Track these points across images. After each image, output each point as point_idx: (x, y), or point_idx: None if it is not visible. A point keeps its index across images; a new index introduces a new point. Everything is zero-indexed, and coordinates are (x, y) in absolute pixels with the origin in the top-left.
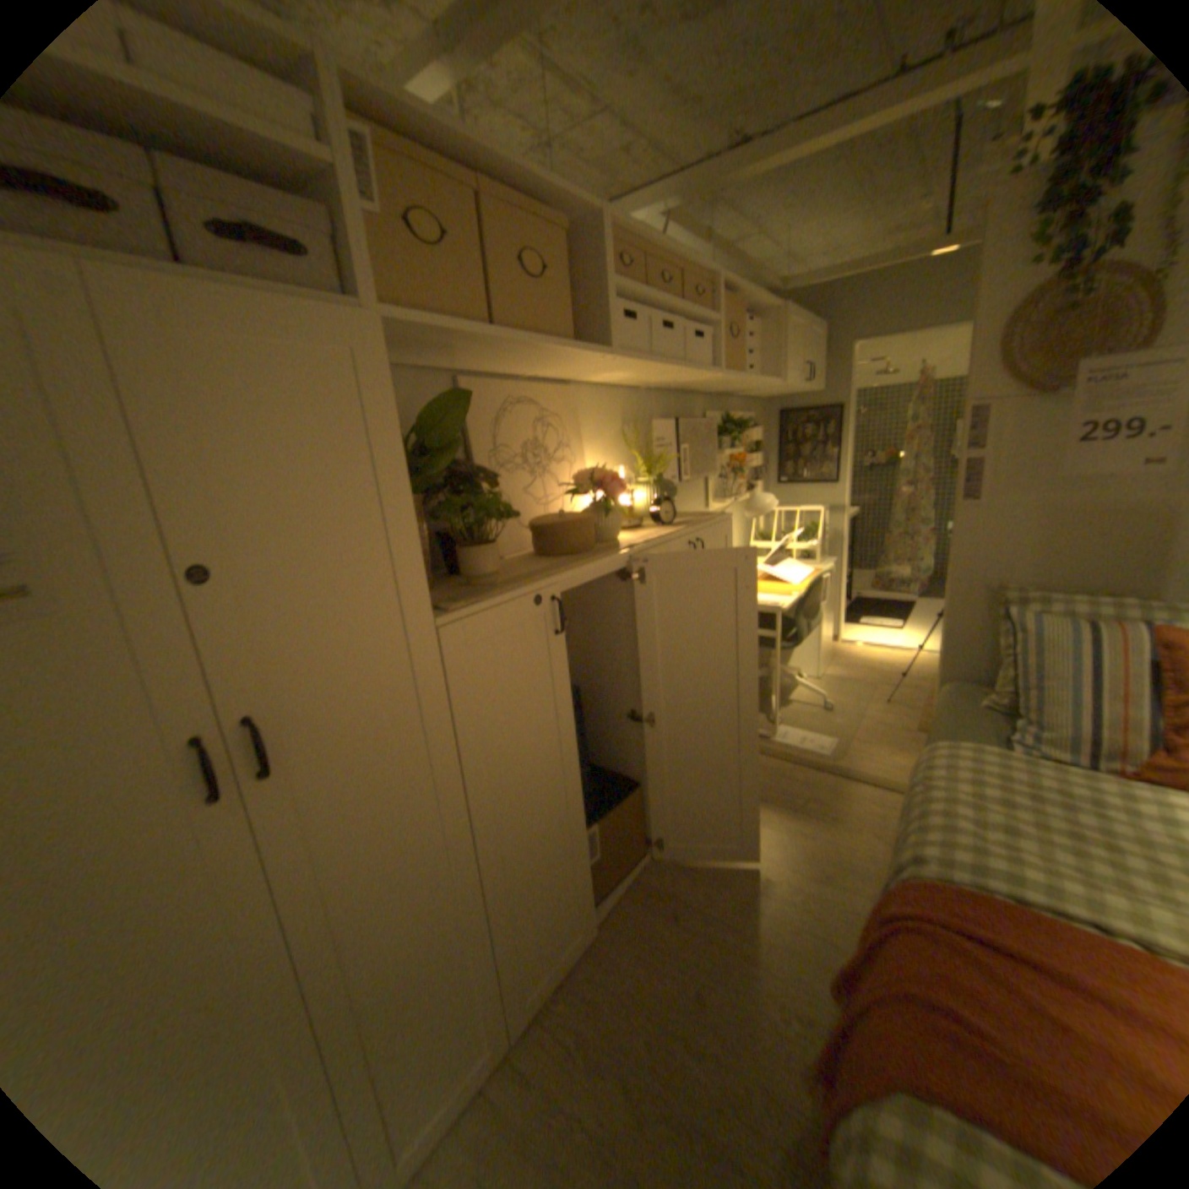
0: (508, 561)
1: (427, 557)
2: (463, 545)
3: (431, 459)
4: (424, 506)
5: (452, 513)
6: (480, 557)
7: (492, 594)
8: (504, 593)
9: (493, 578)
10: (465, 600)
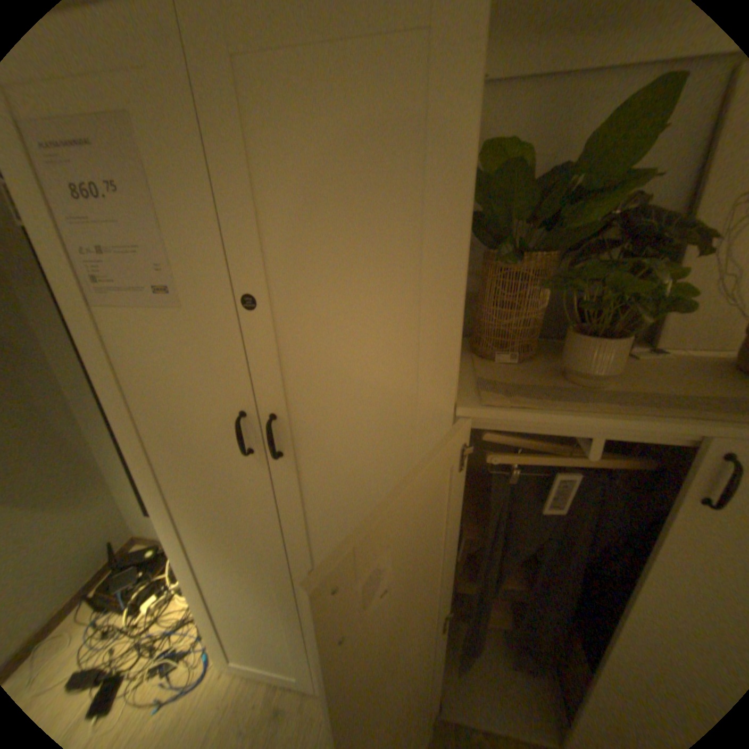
0: (671, 361)
1: (537, 328)
2: (576, 329)
3: (583, 206)
4: (551, 268)
5: (574, 284)
6: (587, 352)
7: (559, 408)
8: (579, 415)
9: (598, 382)
10: (515, 401)
